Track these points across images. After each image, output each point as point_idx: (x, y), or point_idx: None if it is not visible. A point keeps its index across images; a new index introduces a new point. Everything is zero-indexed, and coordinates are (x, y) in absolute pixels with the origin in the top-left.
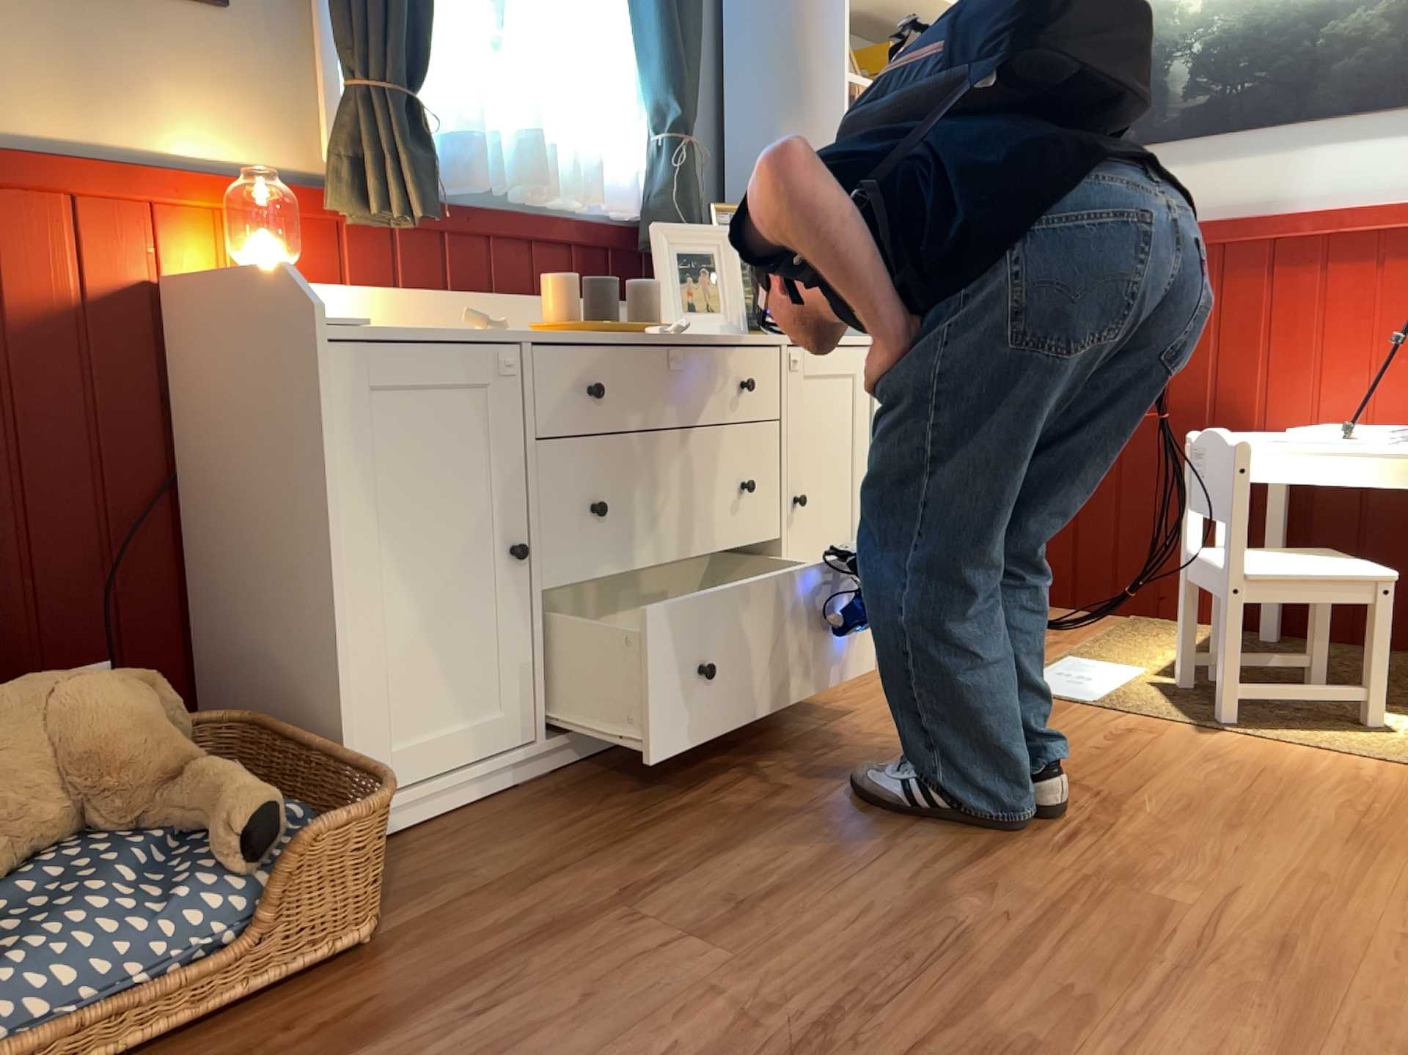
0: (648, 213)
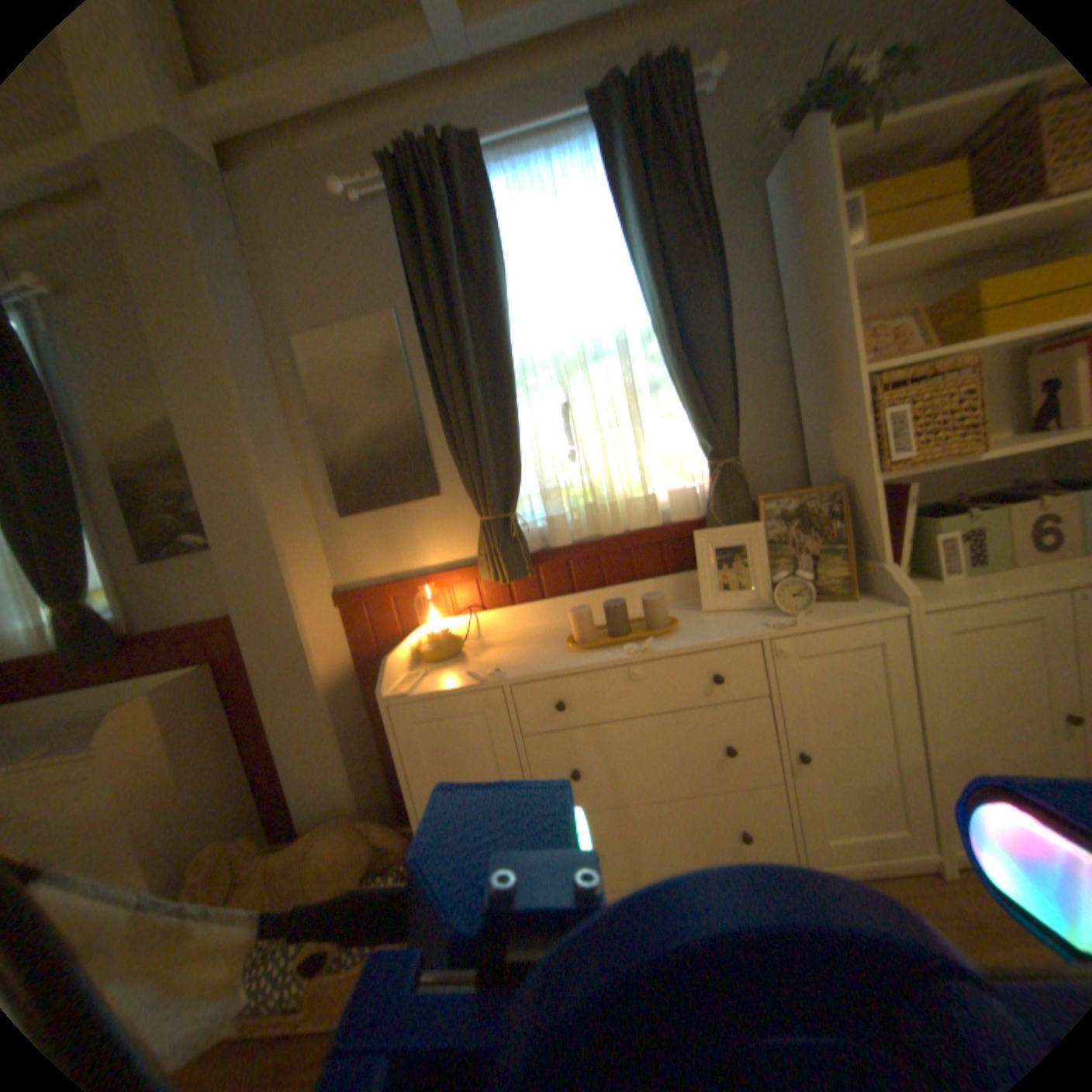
0: (709, 513)
